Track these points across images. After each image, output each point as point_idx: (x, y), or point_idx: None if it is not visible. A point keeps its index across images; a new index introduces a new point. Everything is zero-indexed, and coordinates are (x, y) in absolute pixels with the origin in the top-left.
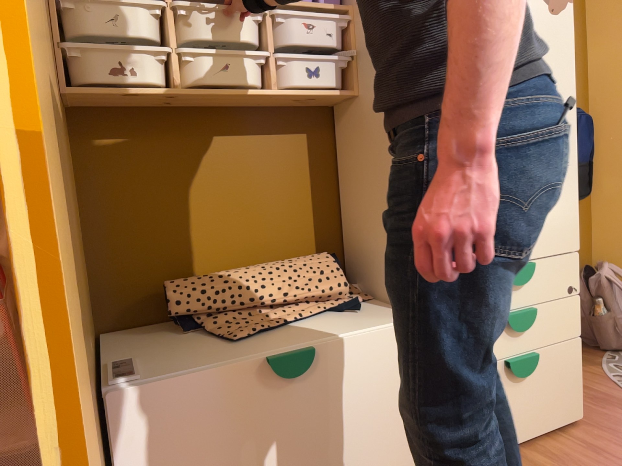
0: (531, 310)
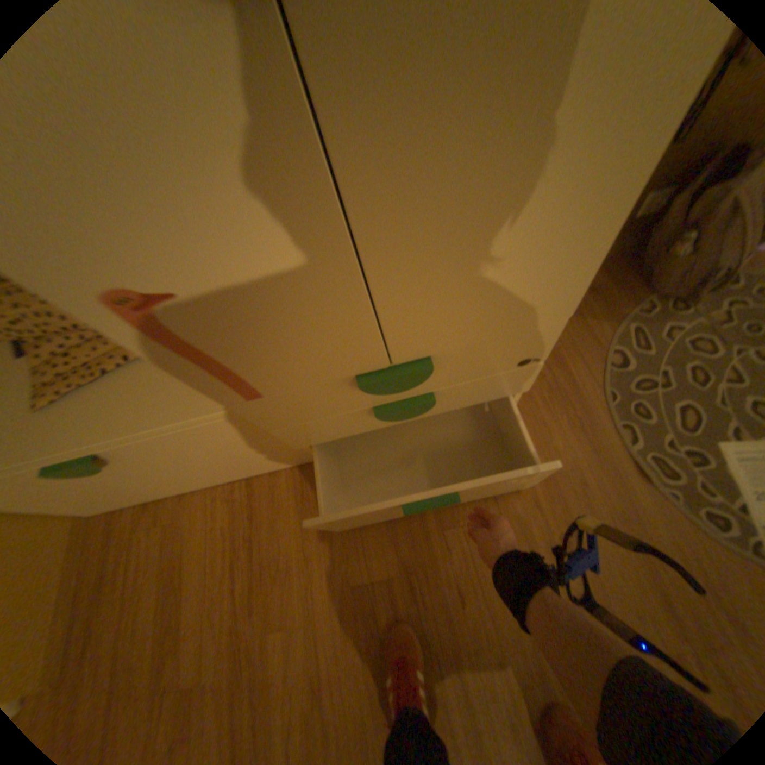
0: (420, 402)
